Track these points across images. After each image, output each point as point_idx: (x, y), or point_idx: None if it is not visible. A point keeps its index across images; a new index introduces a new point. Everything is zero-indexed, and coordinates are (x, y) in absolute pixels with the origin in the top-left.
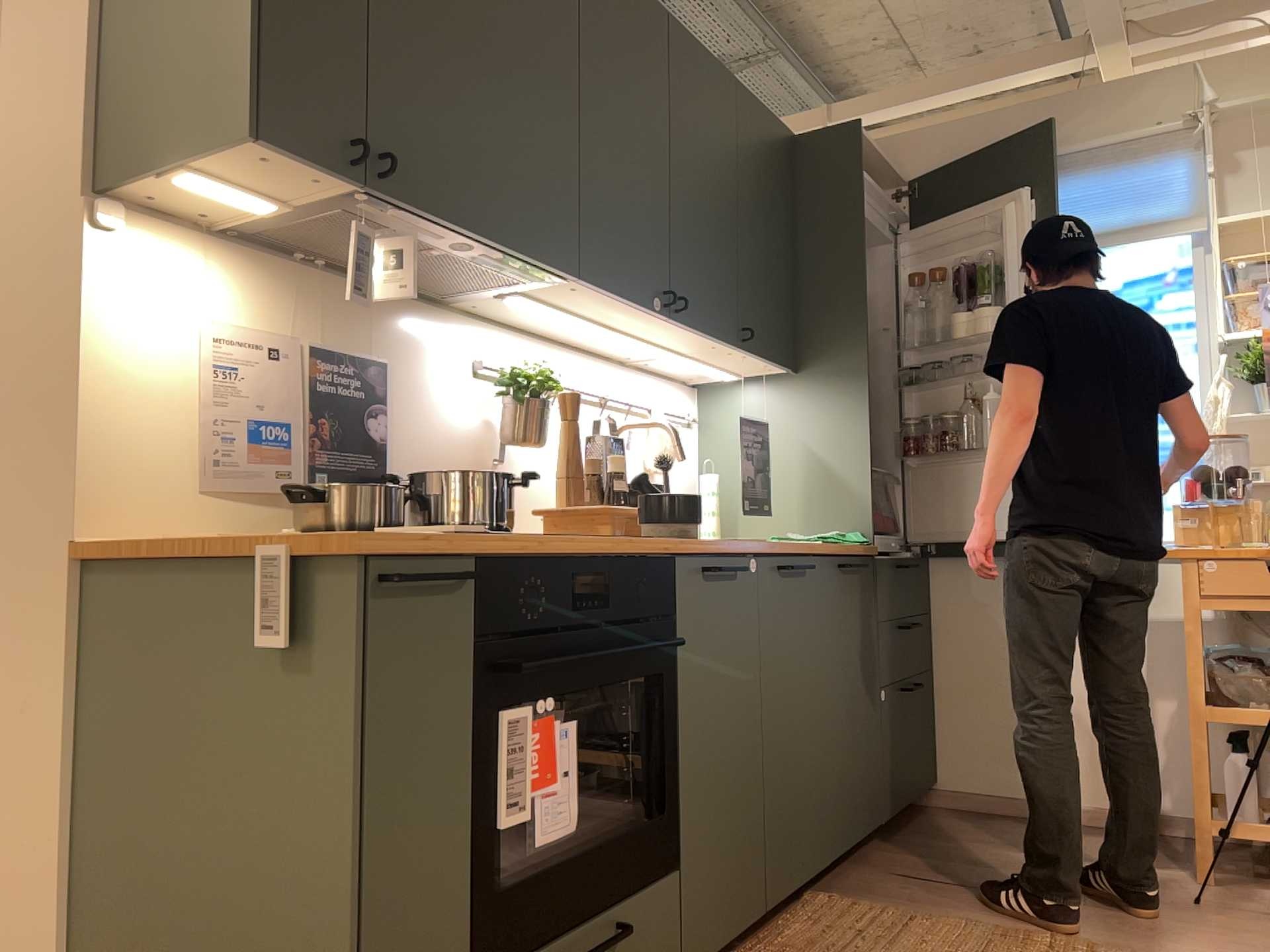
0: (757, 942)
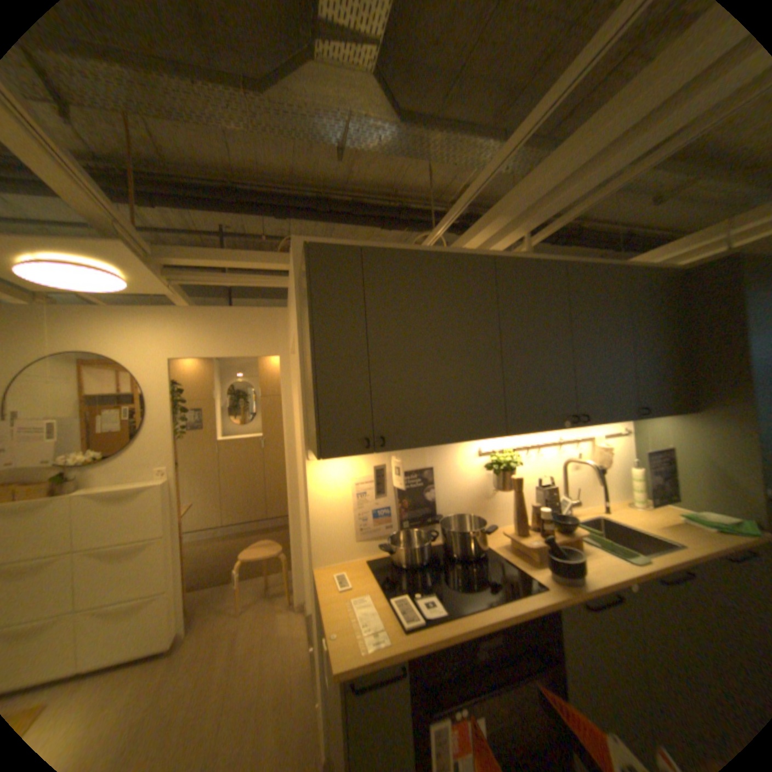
0: None
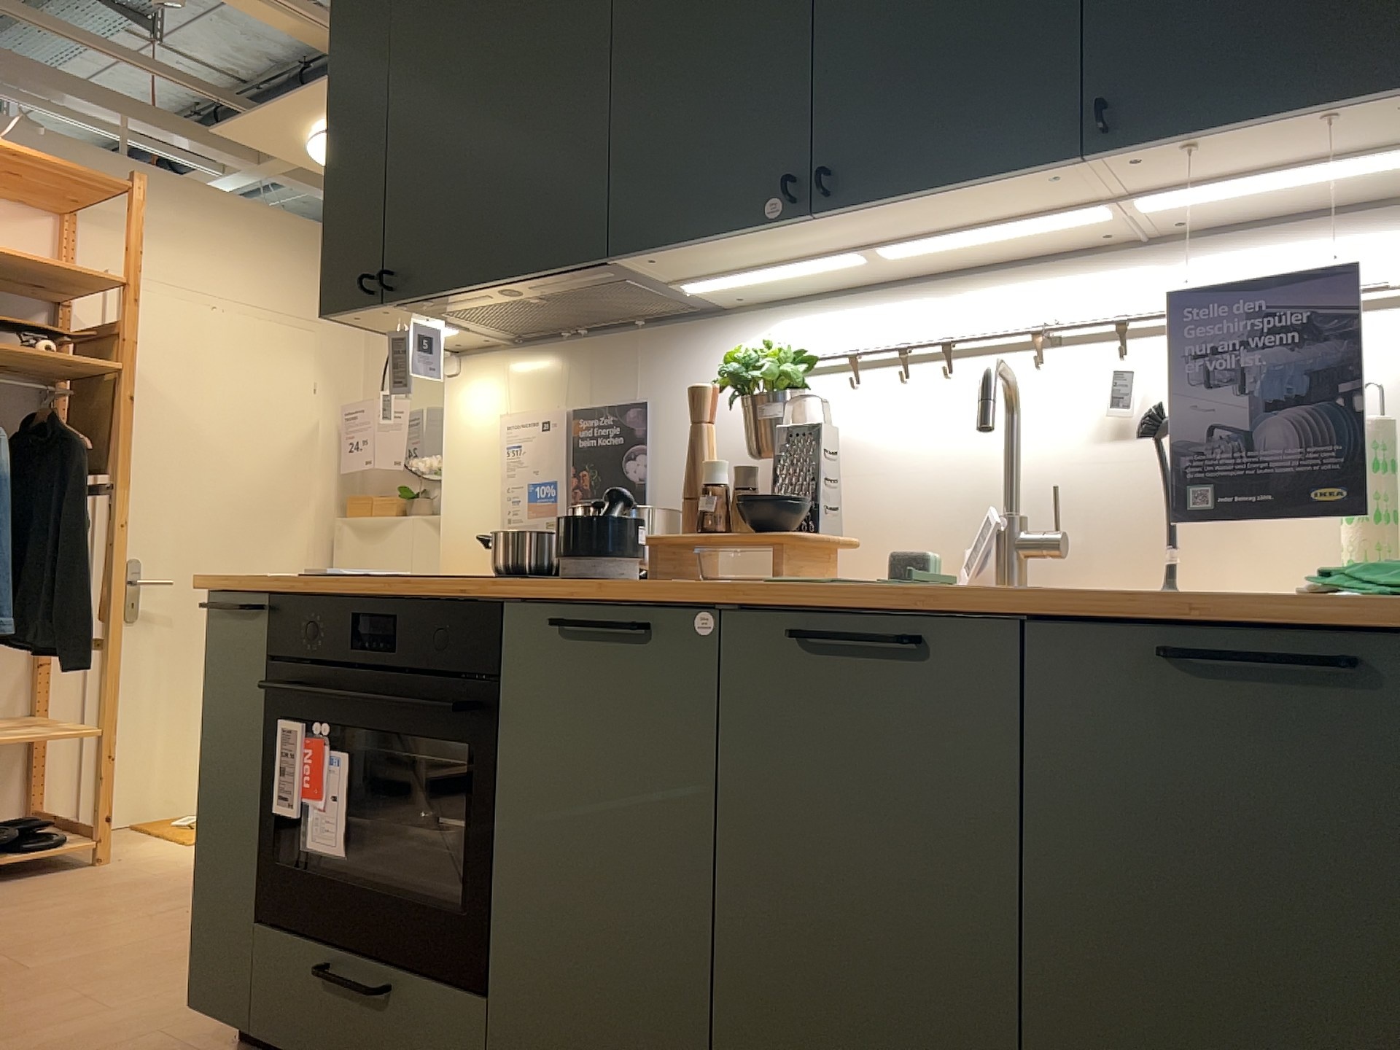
0: None
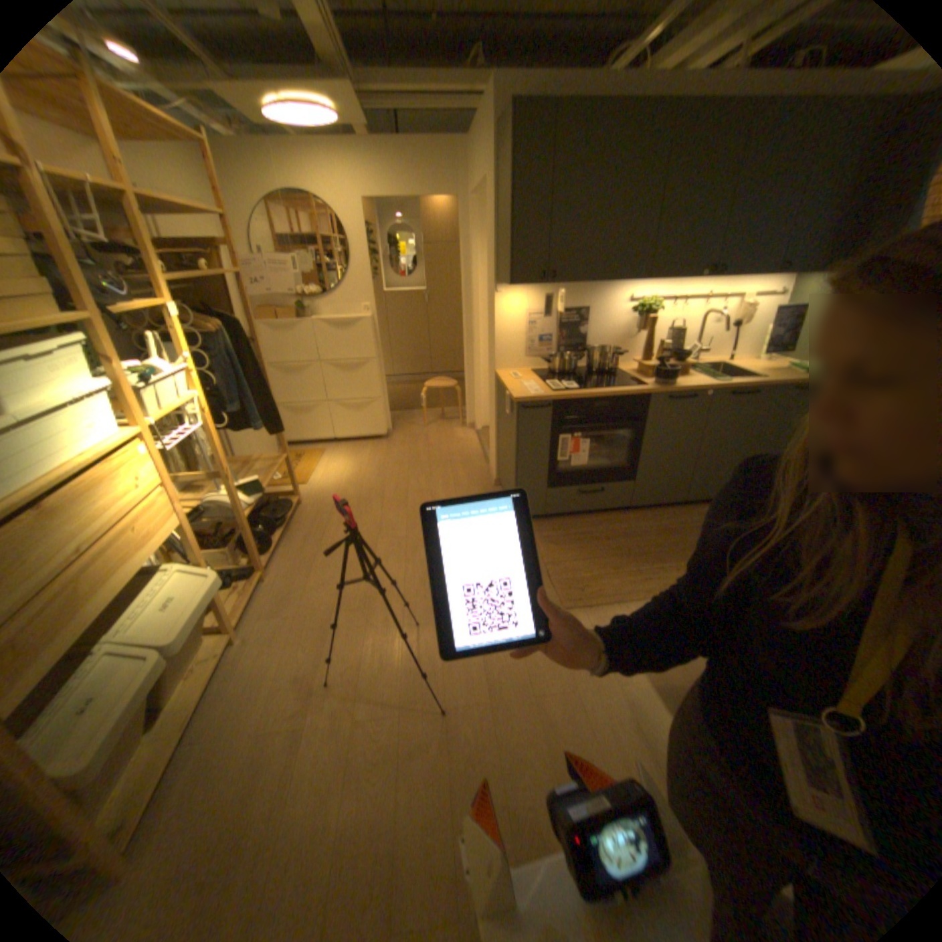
0: (683, 508)
